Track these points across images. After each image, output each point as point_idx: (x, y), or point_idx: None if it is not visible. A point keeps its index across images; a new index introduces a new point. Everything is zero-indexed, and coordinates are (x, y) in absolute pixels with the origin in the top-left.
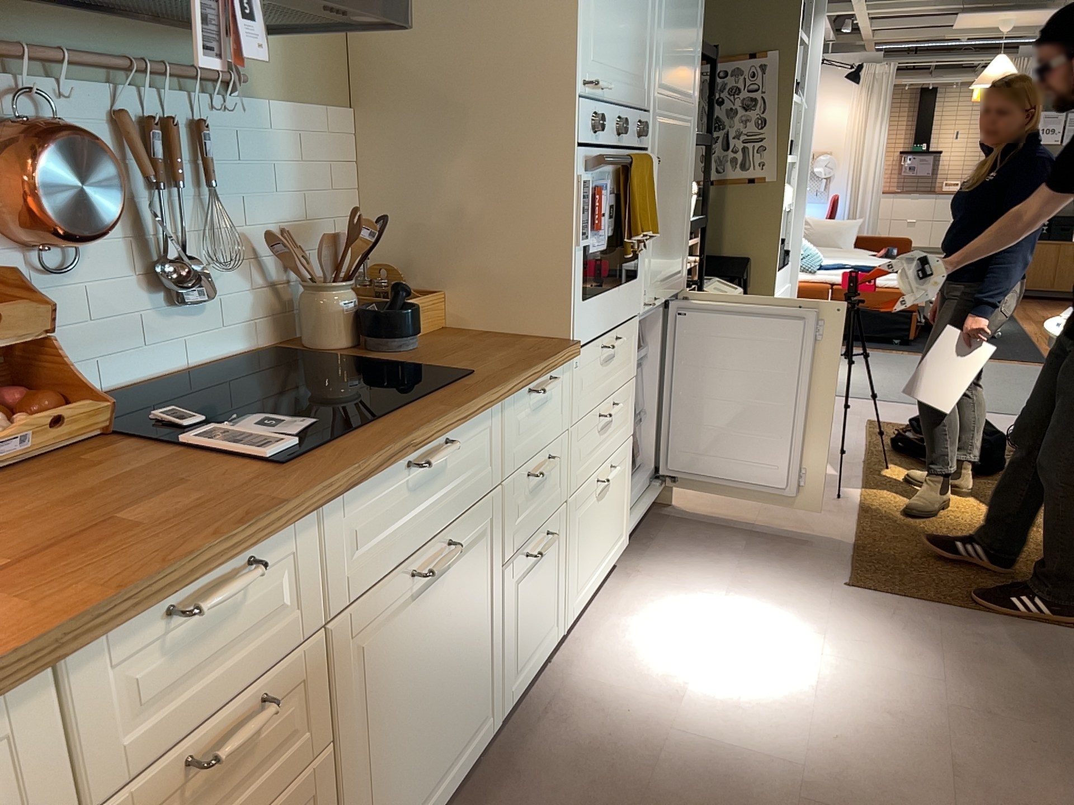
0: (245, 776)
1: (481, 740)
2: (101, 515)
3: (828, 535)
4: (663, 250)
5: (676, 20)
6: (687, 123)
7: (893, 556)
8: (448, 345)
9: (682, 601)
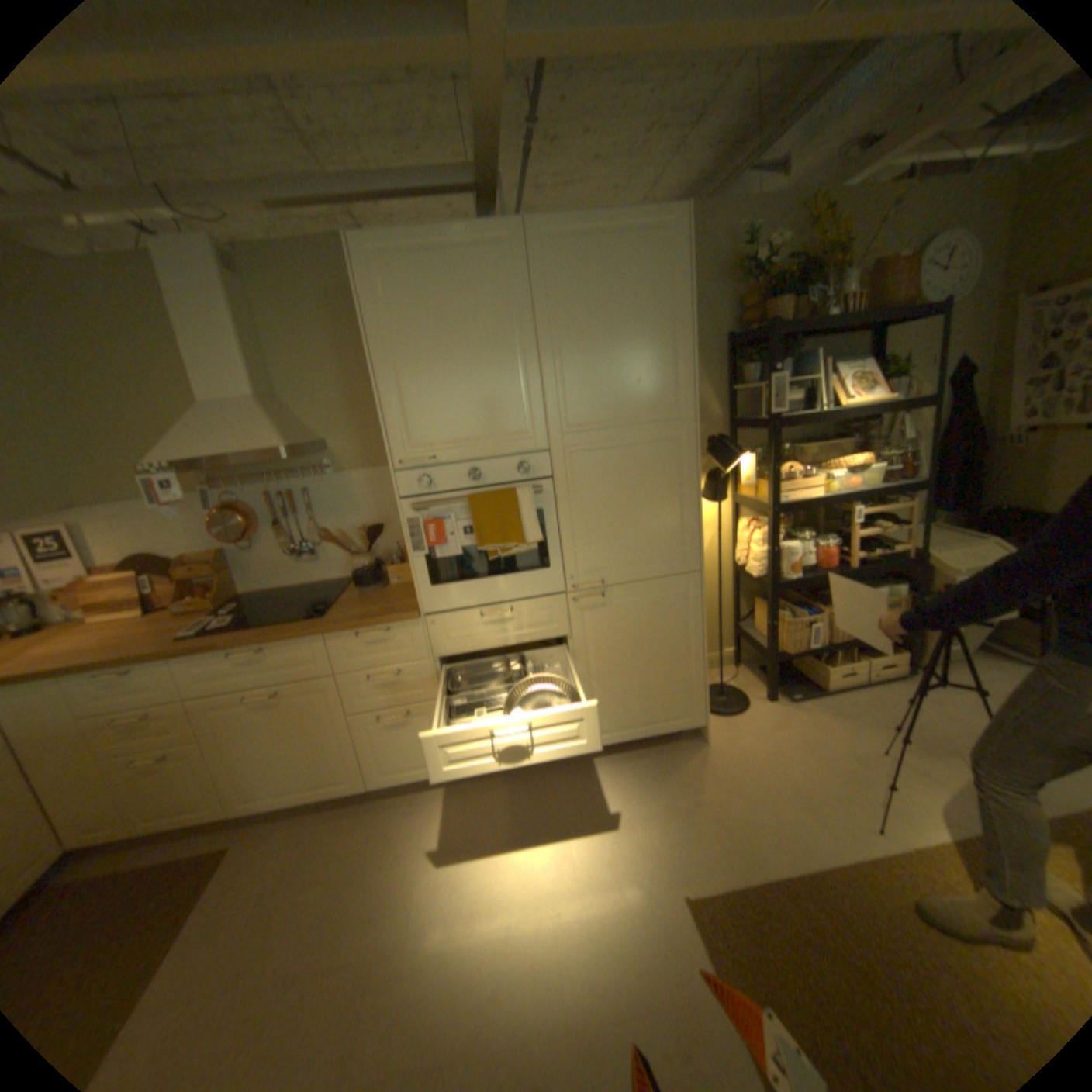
0: (148, 737)
1: (341, 792)
2: (133, 643)
3: (777, 857)
4: (611, 546)
5: (594, 368)
6: (661, 438)
7: (791, 927)
8: (381, 596)
9: (567, 810)
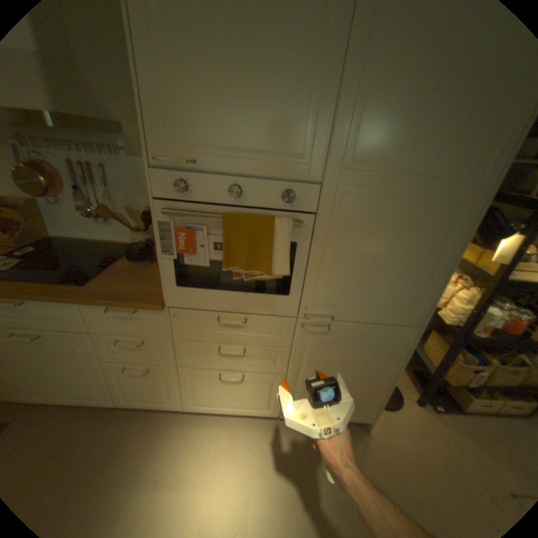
0: None
1: (96, 404)
2: None
3: None
4: (353, 290)
5: (412, 88)
6: (449, 197)
7: None
8: (145, 273)
9: (254, 468)
